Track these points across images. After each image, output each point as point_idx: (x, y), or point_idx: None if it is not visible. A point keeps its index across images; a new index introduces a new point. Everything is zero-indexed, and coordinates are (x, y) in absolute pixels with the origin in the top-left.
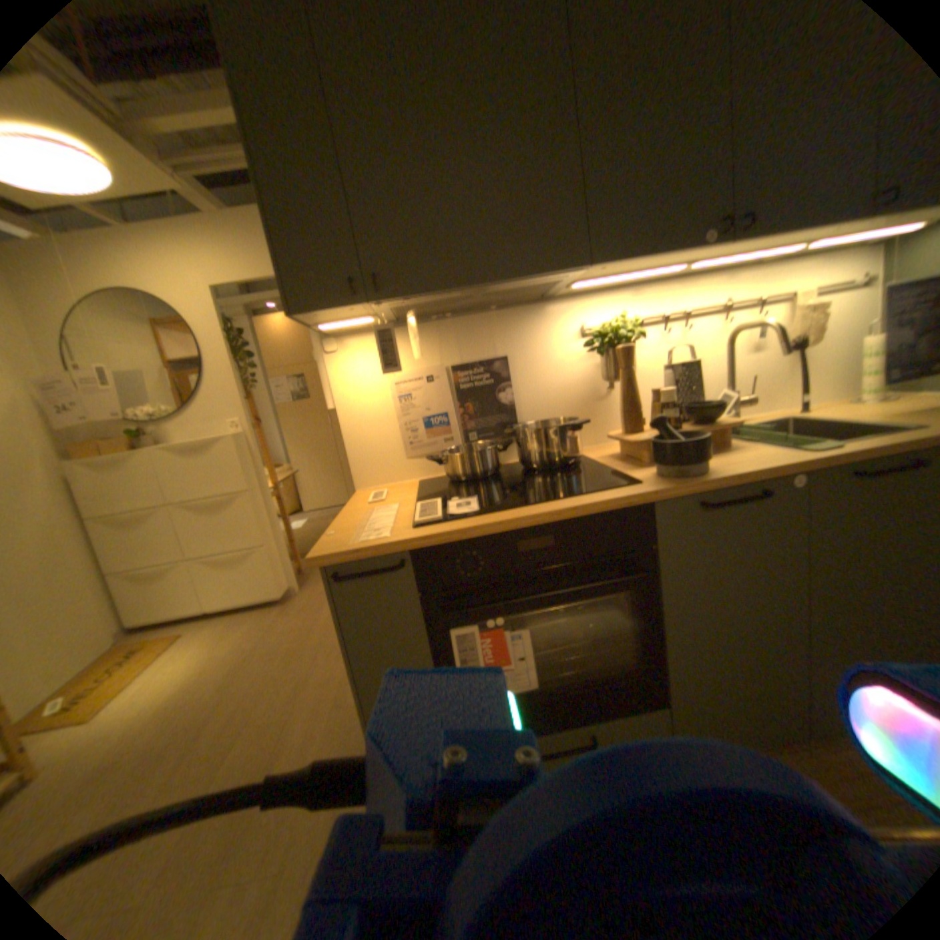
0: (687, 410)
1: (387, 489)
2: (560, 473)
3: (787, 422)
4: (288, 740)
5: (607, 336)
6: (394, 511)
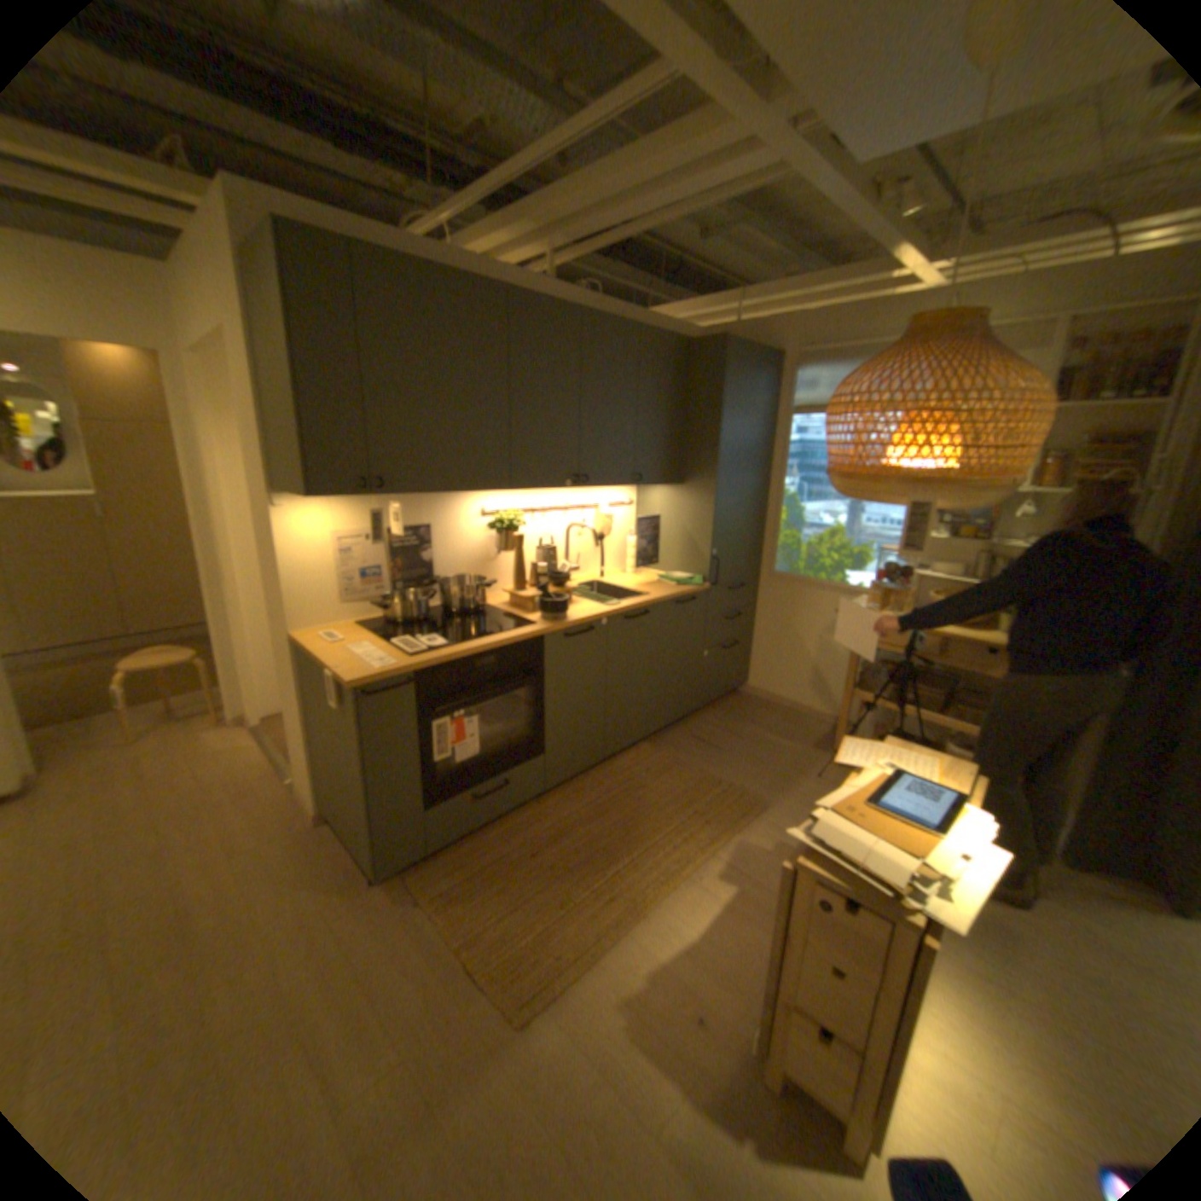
0: (549, 580)
1: (326, 632)
2: (476, 618)
3: (592, 585)
4: (186, 899)
5: (504, 526)
6: (372, 649)
